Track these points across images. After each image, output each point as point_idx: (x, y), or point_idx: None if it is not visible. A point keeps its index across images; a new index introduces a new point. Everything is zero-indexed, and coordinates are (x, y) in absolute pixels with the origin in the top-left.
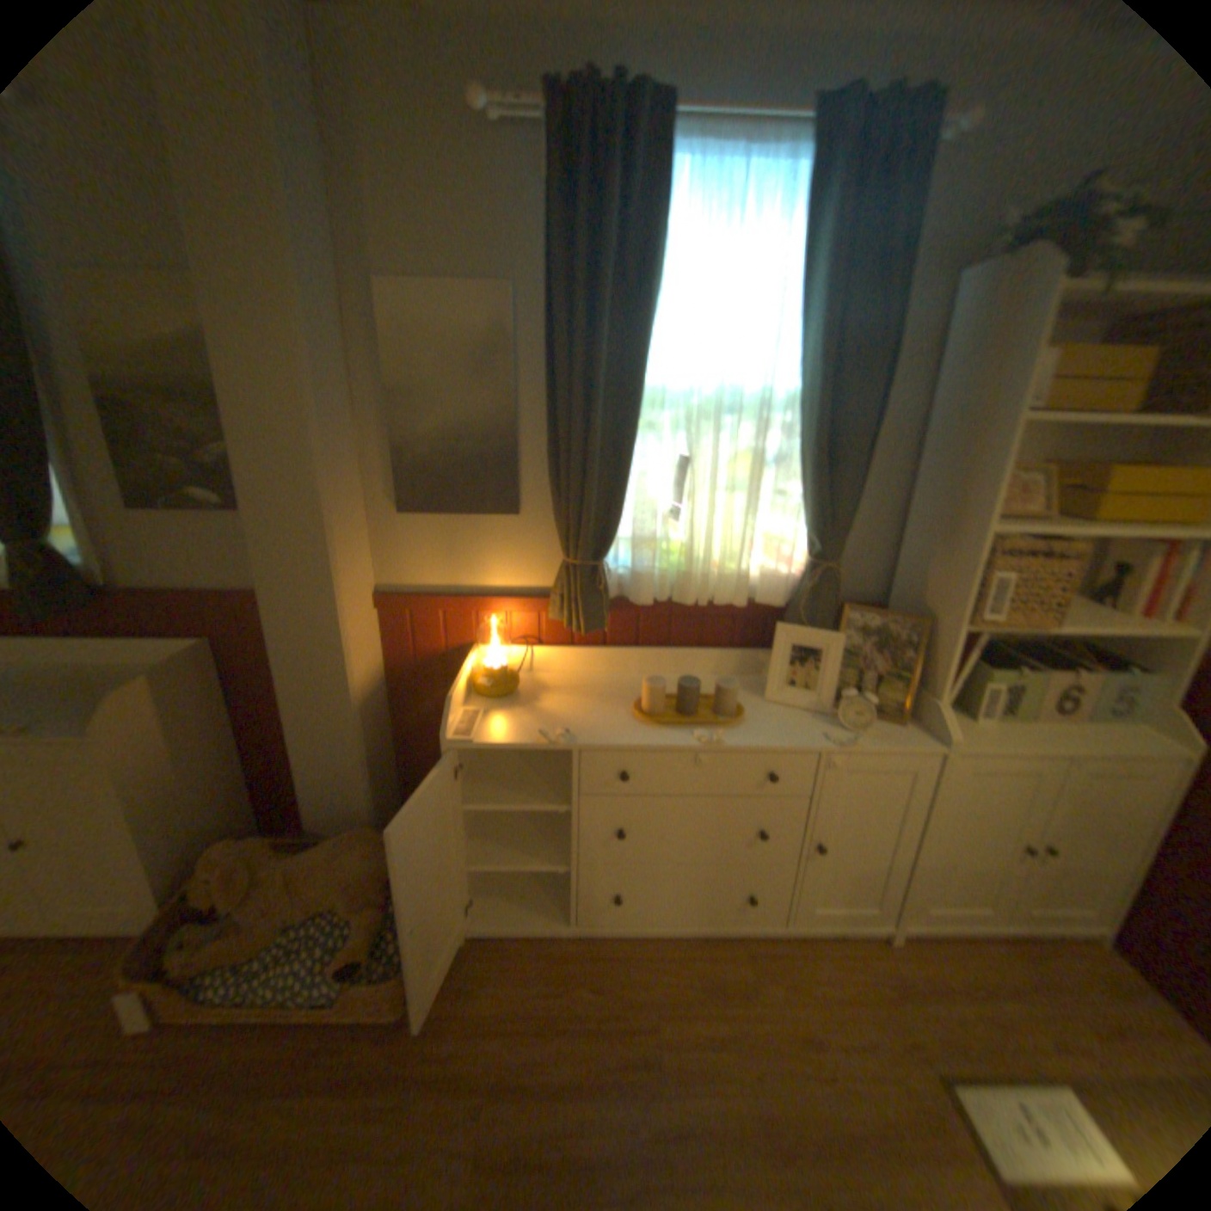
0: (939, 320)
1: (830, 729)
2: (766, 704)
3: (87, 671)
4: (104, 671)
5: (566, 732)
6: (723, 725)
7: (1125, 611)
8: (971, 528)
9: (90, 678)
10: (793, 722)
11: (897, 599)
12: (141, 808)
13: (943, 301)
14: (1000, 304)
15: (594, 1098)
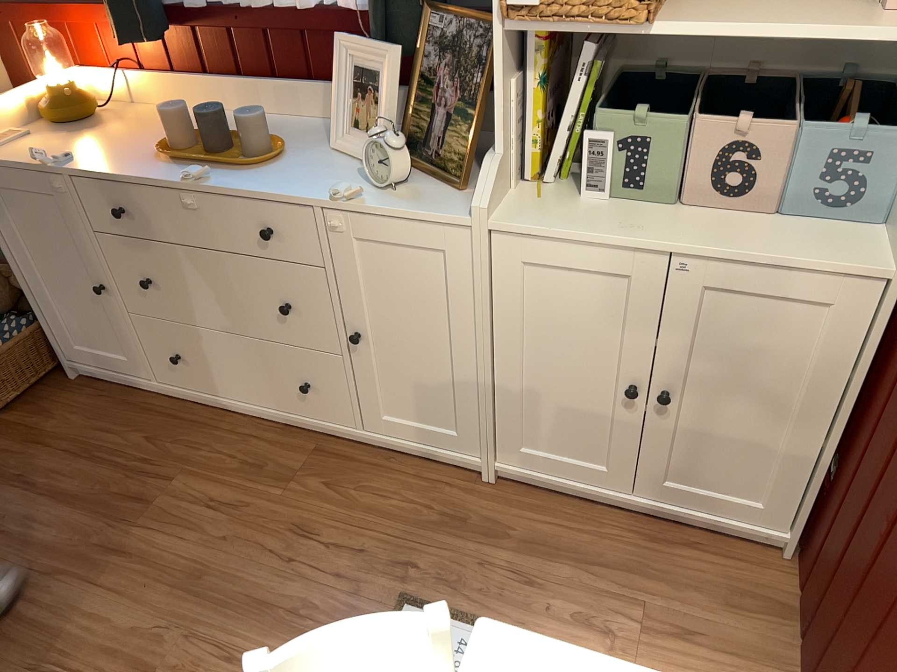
0: None
1: (362, 180)
2: (332, 150)
3: None
4: None
5: (68, 154)
6: (241, 165)
7: None
8: None
9: None
10: (331, 170)
11: None
12: None
13: None
14: None
15: (83, 505)
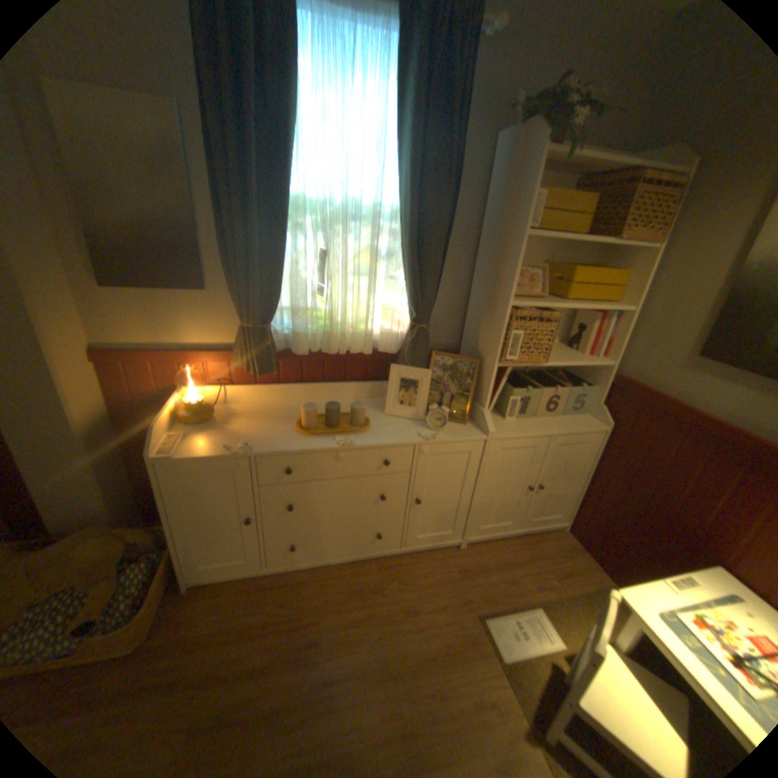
0: (486, 165)
1: (422, 428)
2: (385, 416)
3: None
4: None
5: (246, 444)
6: (356, 431)
7: (581, 351)
8: (500, 303)
9: None
10: (400, 426)
11: (464, 347)
12: None
13: (488, 152)
14: (517, 157)
15: (275, 670)
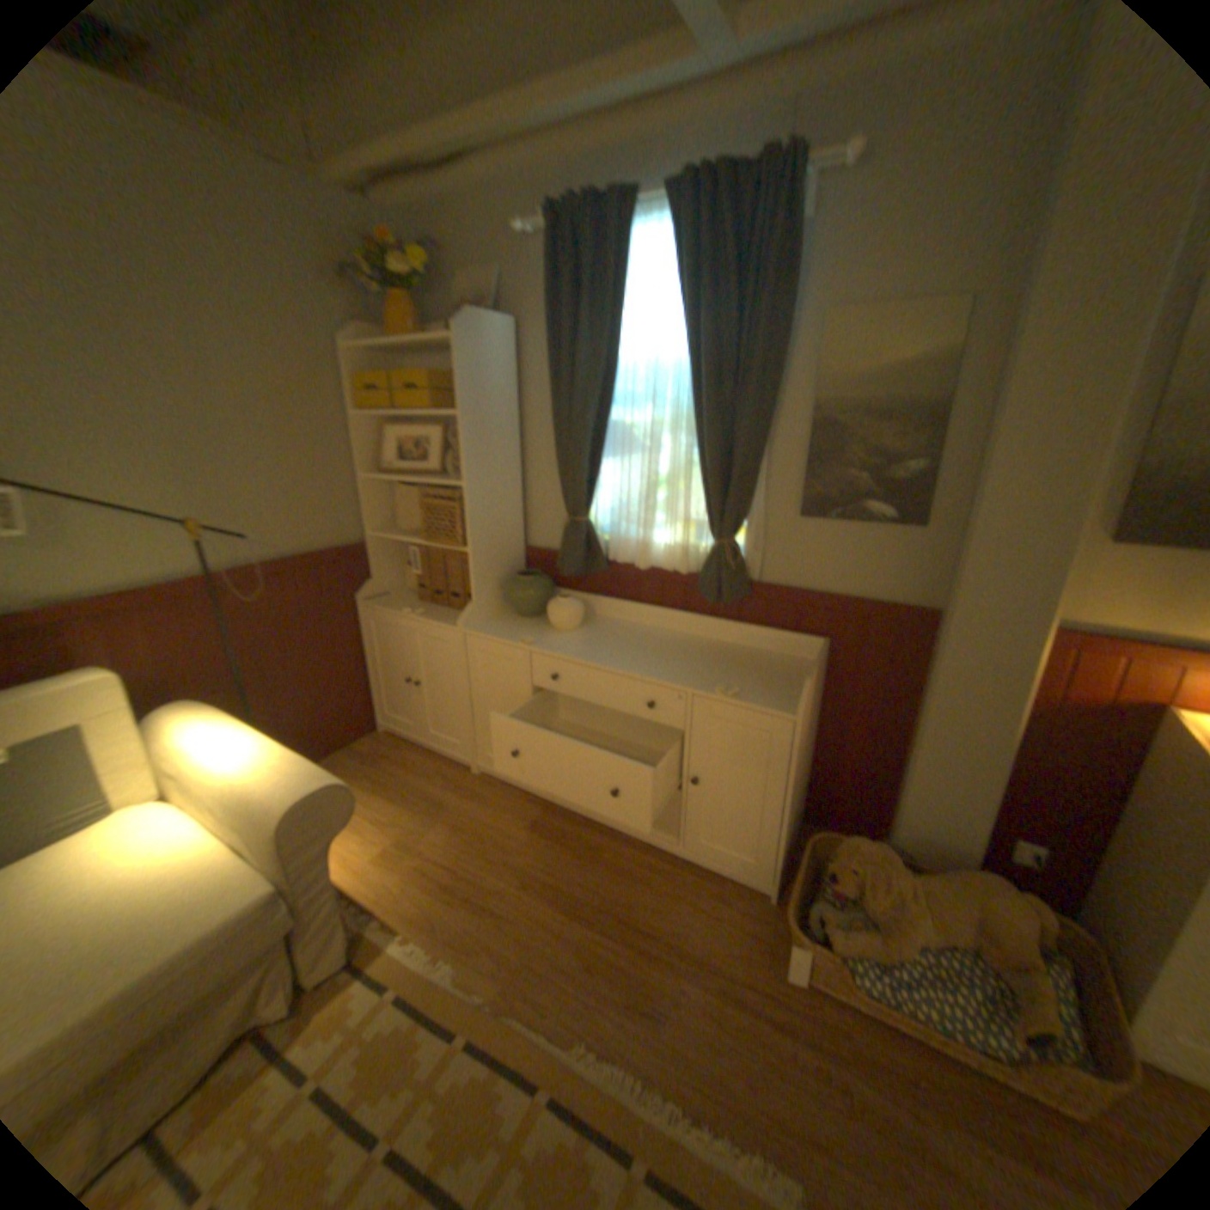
0: None
1: None
2: None
3: (724, 648)
4: (737, 650)
5: None
6: None
7: None
8: None
9: (733, 655)
10: None
11: None
12: (795, 784)
13: None
14: None
15: None
